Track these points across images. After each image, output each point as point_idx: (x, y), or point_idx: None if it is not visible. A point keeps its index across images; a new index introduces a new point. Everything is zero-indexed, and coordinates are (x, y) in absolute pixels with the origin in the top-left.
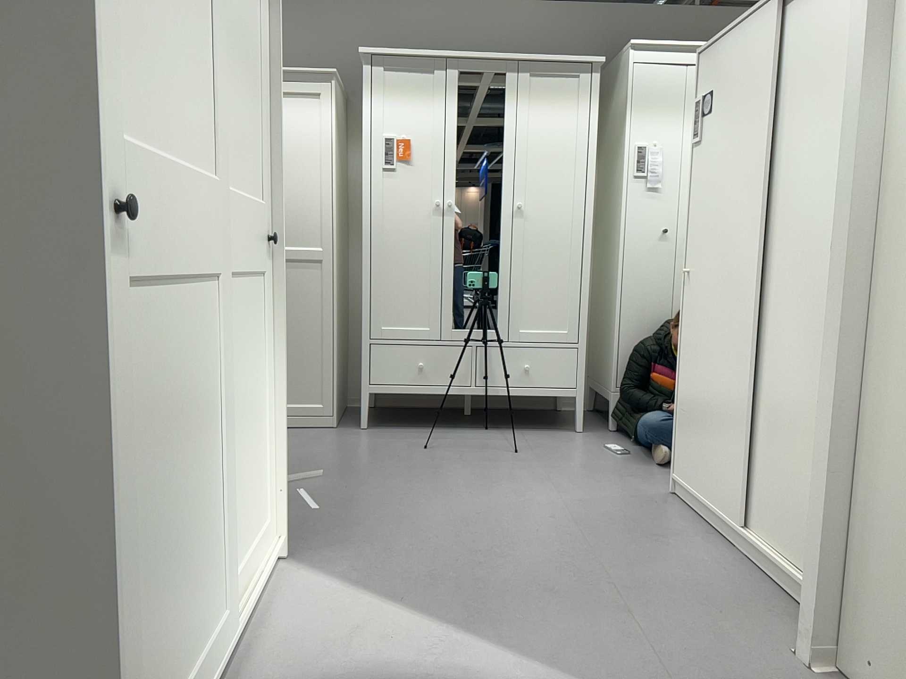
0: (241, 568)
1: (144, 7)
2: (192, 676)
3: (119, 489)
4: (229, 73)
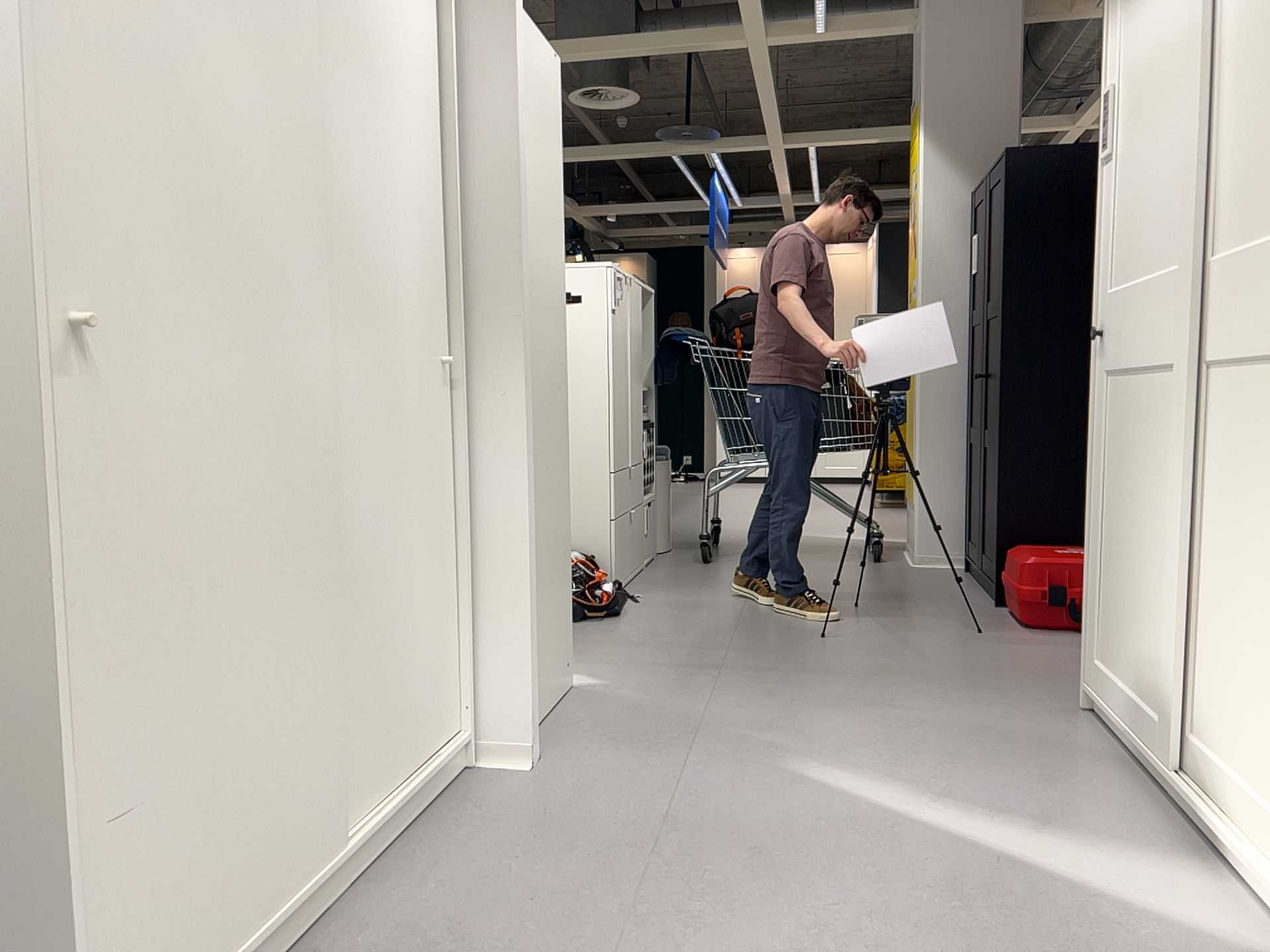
0: (1220, 769)
1: (1129, 188)
2: (1124, 693)
3: (1097, 486)
4: (1254, 84)
